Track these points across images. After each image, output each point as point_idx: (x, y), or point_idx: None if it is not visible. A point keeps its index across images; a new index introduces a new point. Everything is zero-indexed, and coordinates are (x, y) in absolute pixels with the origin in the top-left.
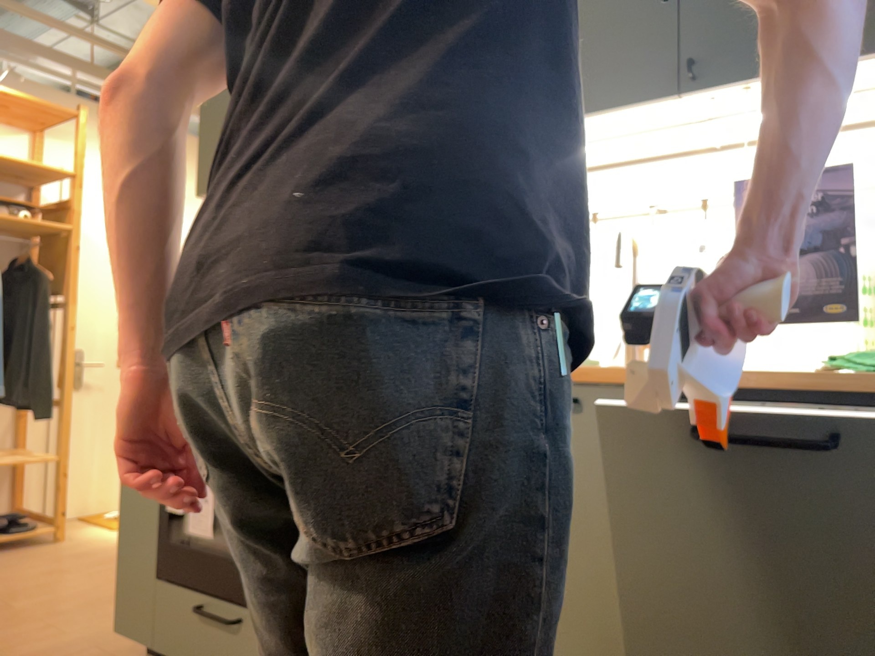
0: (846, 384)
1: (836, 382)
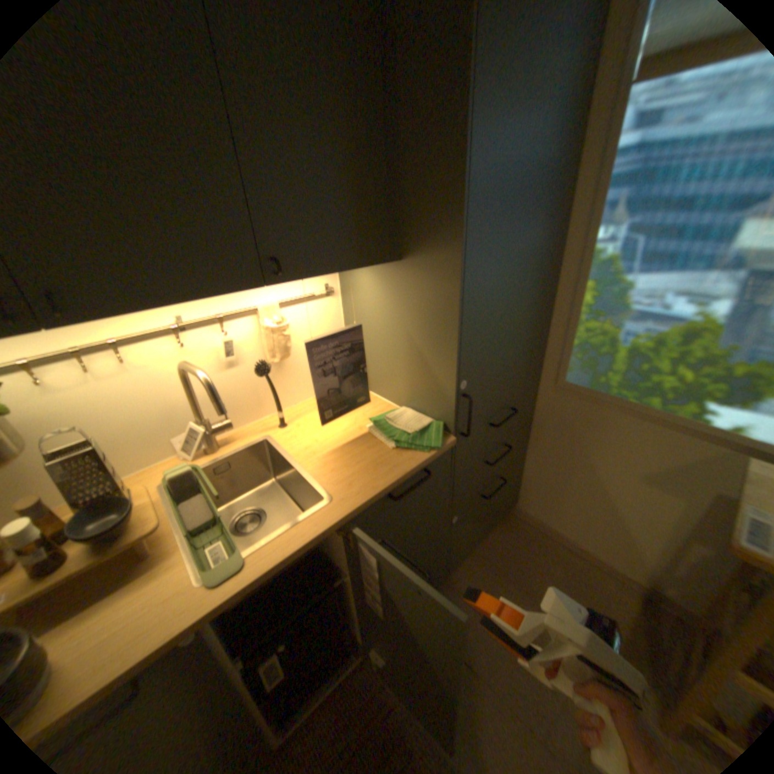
0: (420, 460)
1: (424, 465)
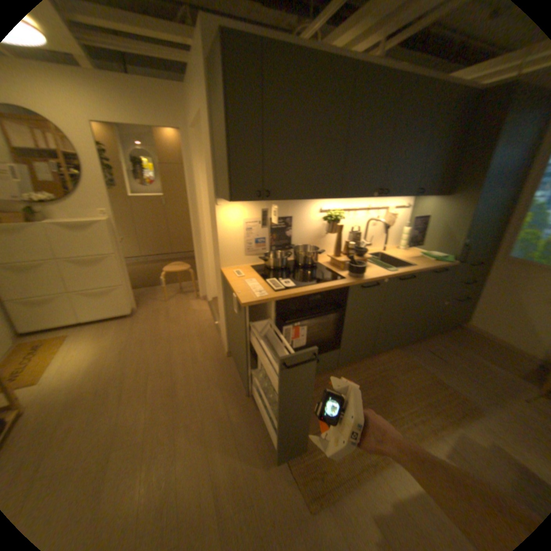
0: (445, 264)
1: (447, 265)
